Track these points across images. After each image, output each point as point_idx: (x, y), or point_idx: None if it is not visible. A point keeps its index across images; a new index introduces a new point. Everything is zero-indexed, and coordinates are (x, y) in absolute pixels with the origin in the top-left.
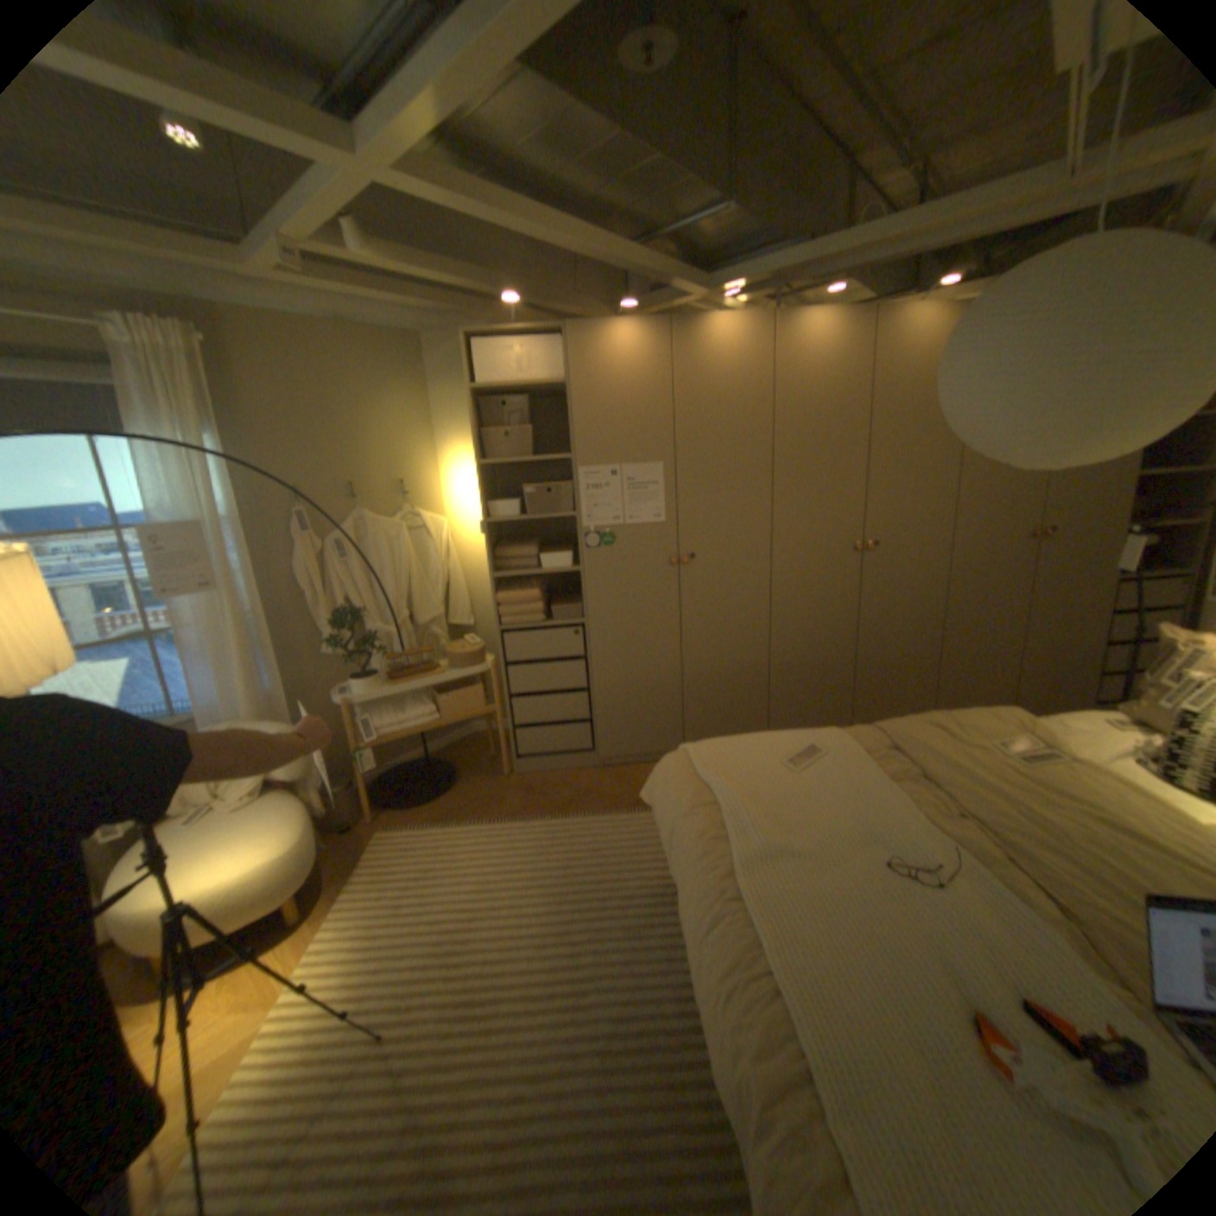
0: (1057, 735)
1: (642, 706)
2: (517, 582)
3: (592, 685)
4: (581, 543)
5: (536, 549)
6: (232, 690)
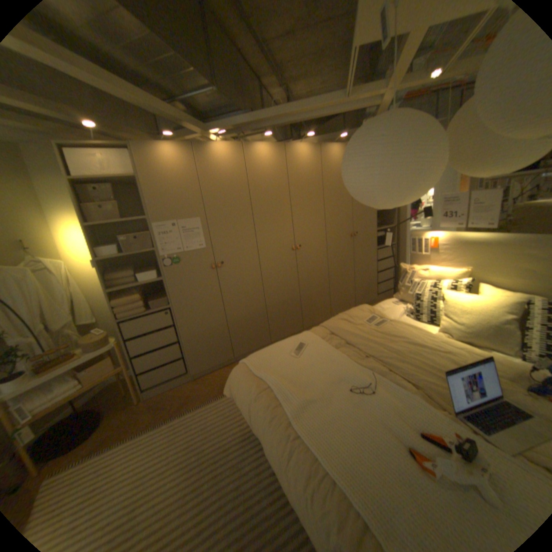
0: (380, 312)
1: (209, 343)
2: (123, 292)
3: (181, 339)
4: (161, 264)
5: (132, 271)
6: None
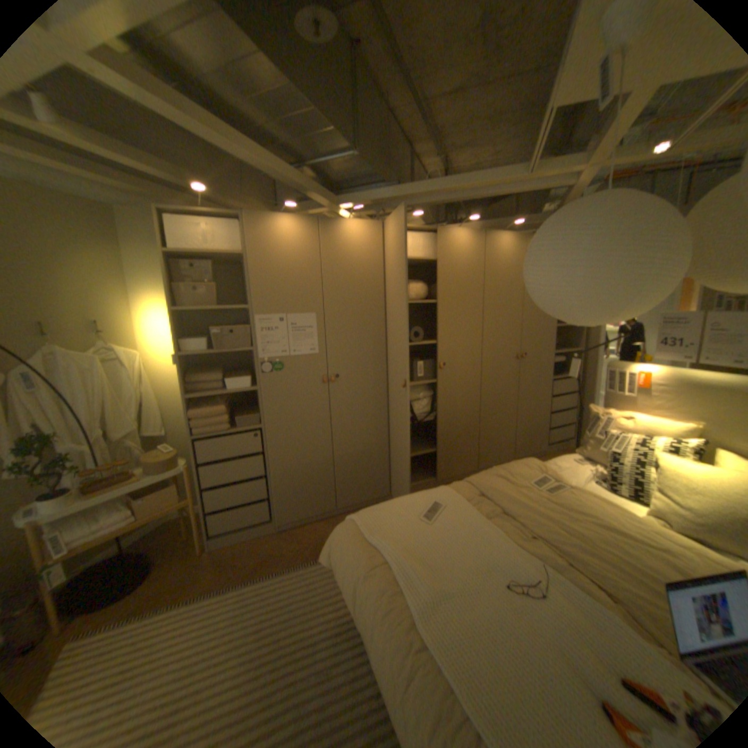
0: (555, 472)
1: (306, 483)
2: (205, 400)
3: (269, 473)
4: (258, 370)
5: (220, 375)
6: None
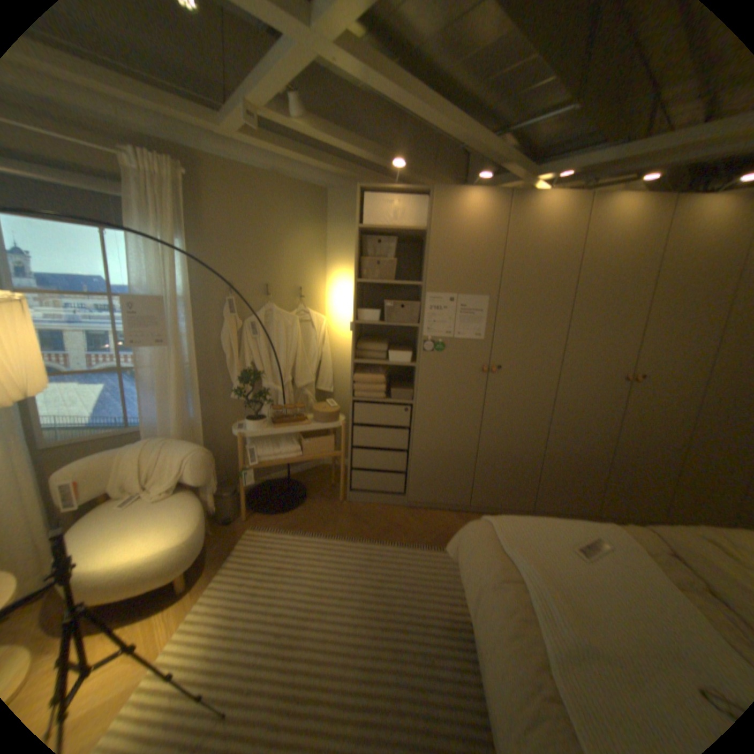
0: None
1: (445, 469)
2: (369, 367)
3: (411, 448)
4: (419, 346)
5: (385, 346)
6: (169, 415)
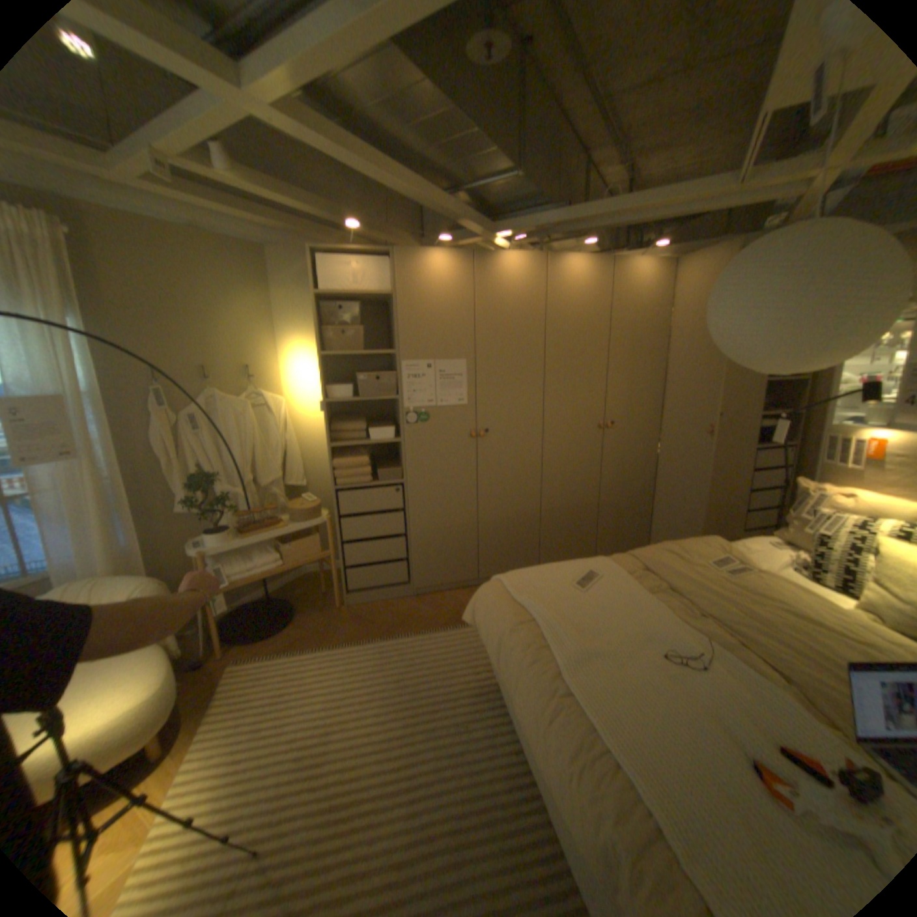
0: (743, 554)
1: (448, 546)
2: (348, 450)
3: (410, 531)
4: (403, 420)
5: (363, 424)
6: (91, 549)
